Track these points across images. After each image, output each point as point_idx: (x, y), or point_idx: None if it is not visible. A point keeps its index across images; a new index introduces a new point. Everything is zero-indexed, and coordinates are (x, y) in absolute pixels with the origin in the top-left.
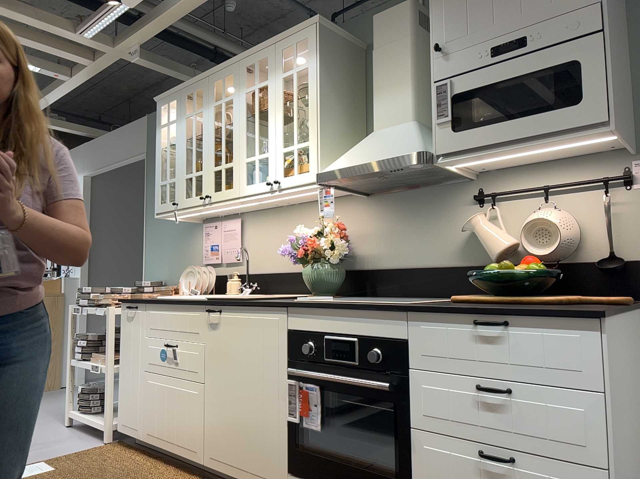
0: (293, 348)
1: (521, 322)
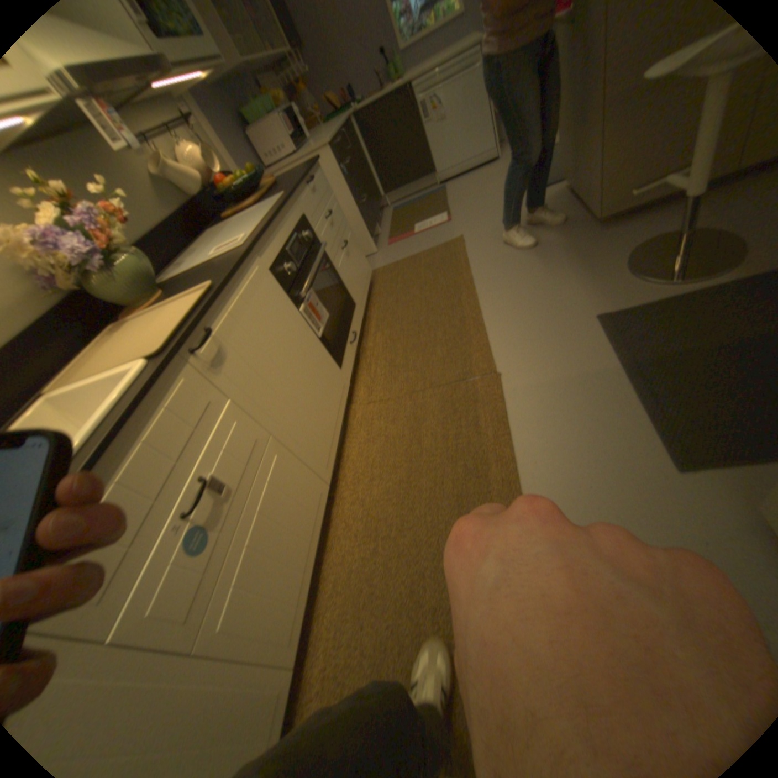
0: (282, 281)
1: (312, 173)
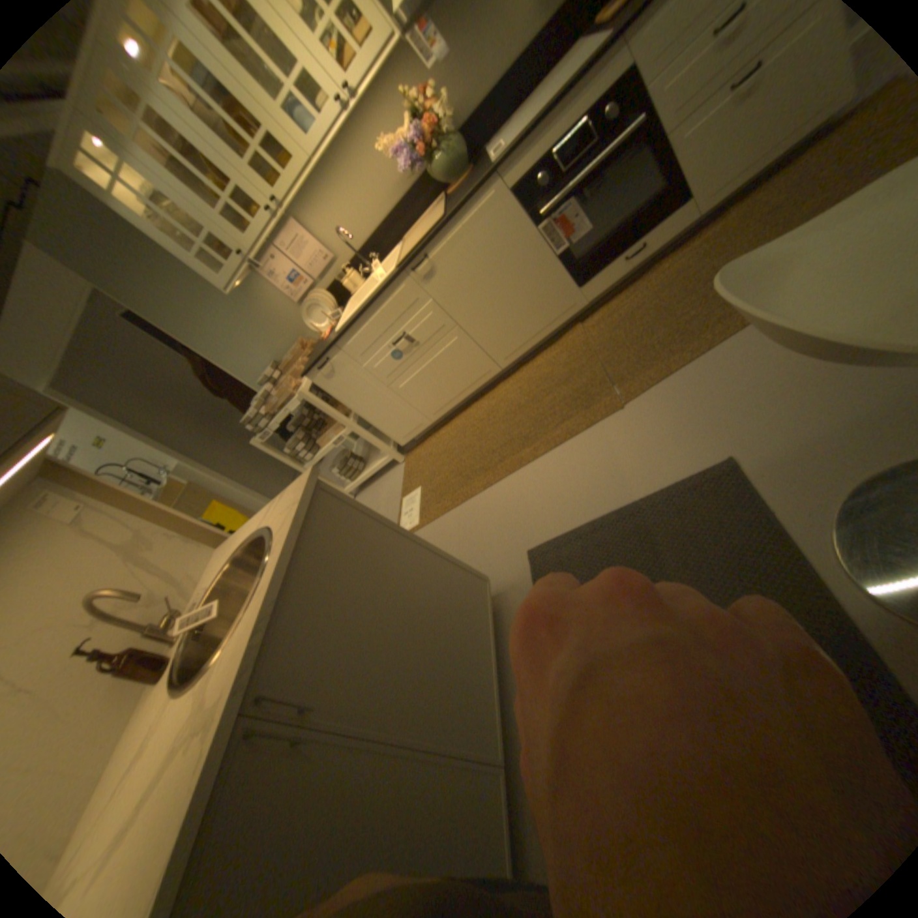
0: (526, 195)
1: None
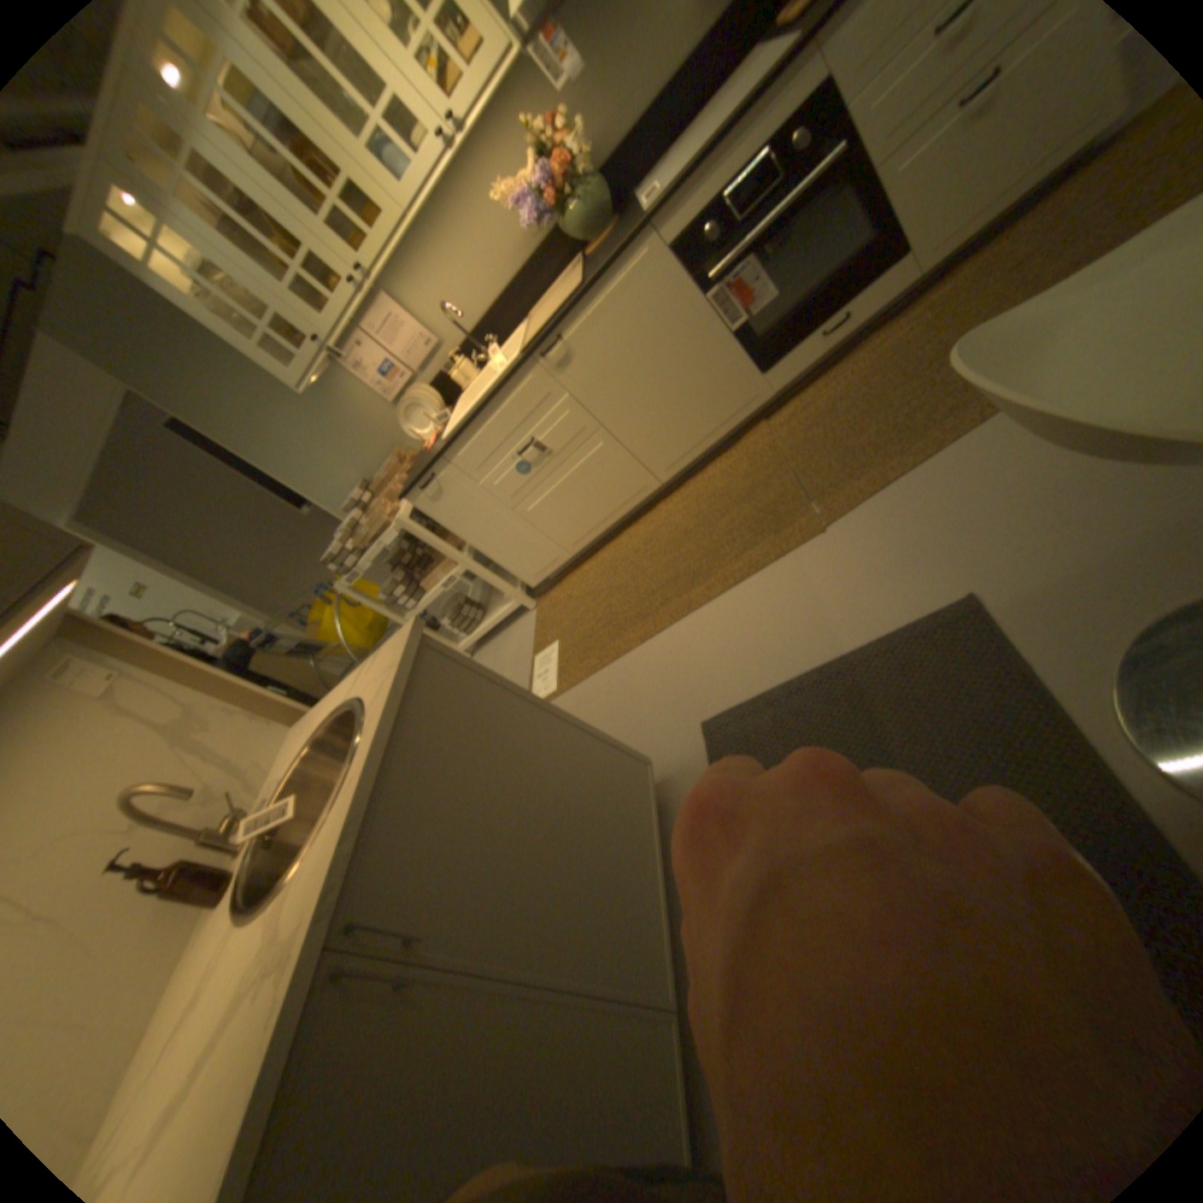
0: (690, 254)
1: None
